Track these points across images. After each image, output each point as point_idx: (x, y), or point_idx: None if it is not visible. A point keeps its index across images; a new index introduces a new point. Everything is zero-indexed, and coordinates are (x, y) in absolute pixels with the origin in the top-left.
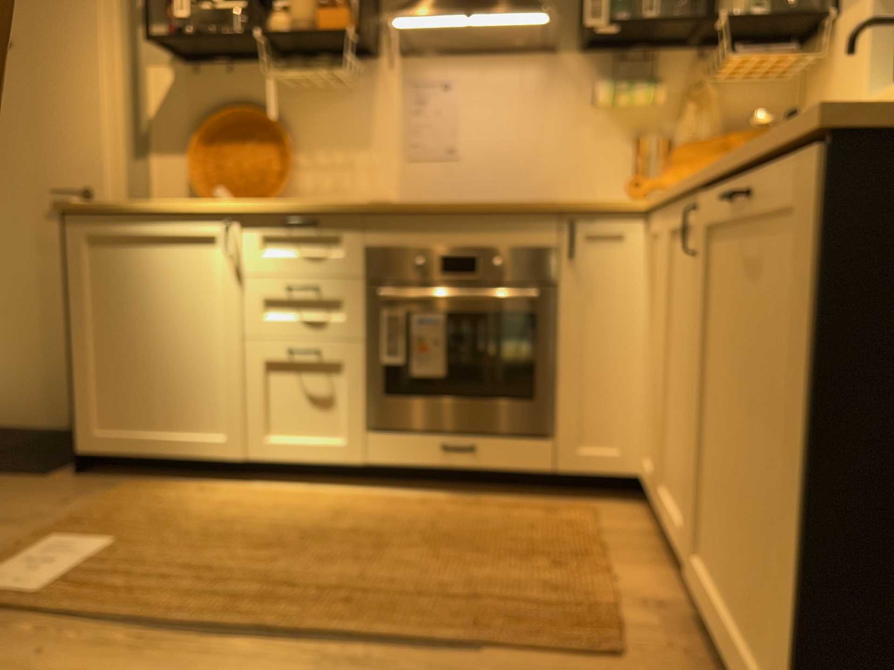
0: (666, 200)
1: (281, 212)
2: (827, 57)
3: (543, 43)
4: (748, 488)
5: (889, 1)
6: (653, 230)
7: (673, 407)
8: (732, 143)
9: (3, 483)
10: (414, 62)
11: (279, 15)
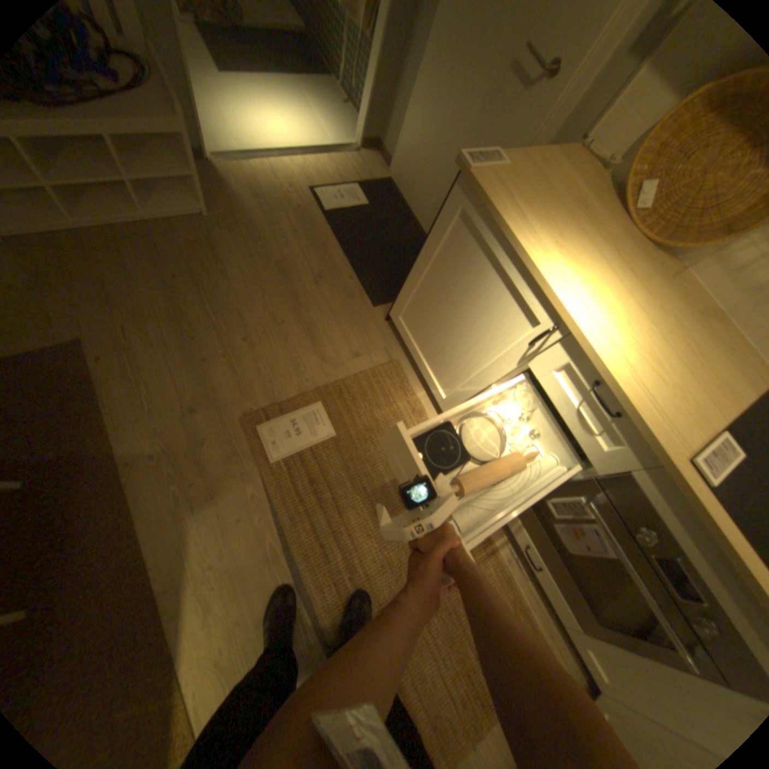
0: None
1: (605, 379)
2: None
3: None
4: None
5: None
6: None
7: None
8: None
9: (357, 297)
10: None
11: None
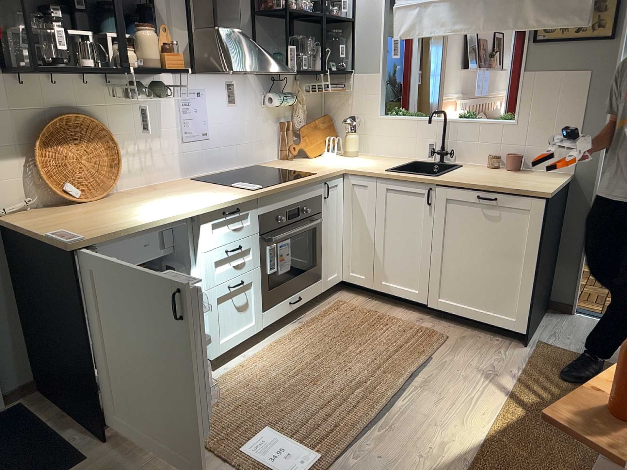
0: (382, 175)
1: (223, 207)
2: (352, 91)
3: (247, 72)
4: (480, 273)
5: (384, 79)
6: (350, 181)
7: (389, 252)
8: (316, 124)
9: None
10: (181, 79)
11: (132, 54)
